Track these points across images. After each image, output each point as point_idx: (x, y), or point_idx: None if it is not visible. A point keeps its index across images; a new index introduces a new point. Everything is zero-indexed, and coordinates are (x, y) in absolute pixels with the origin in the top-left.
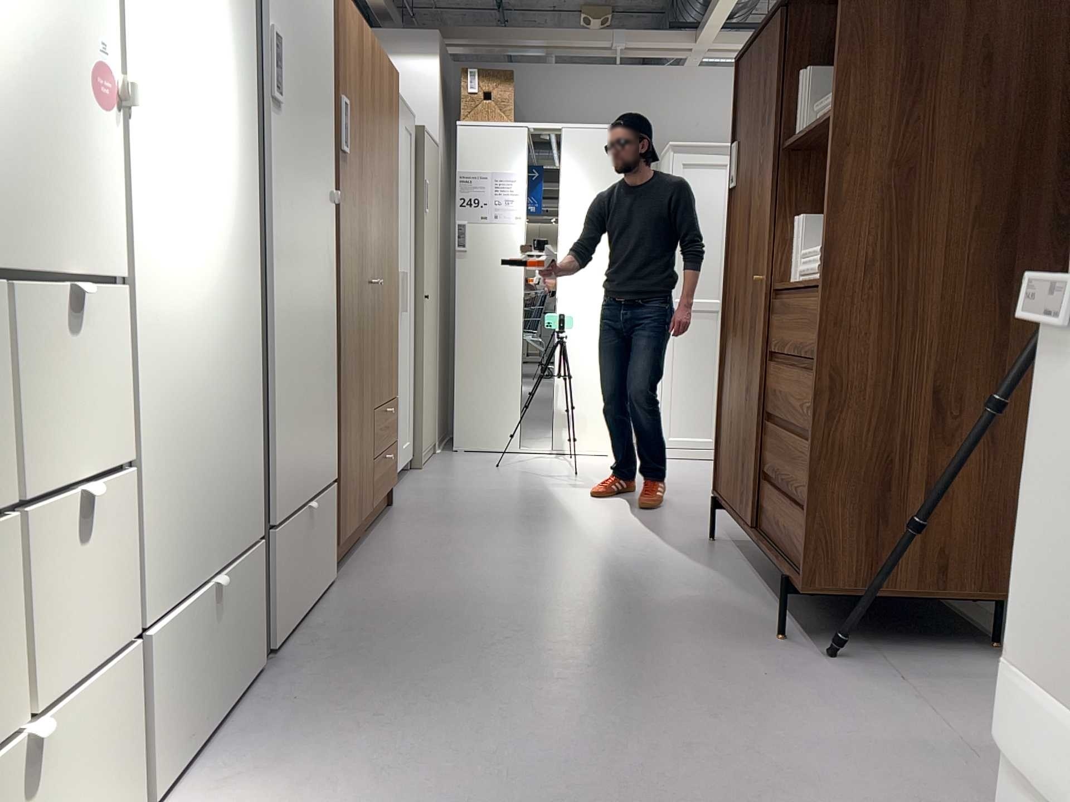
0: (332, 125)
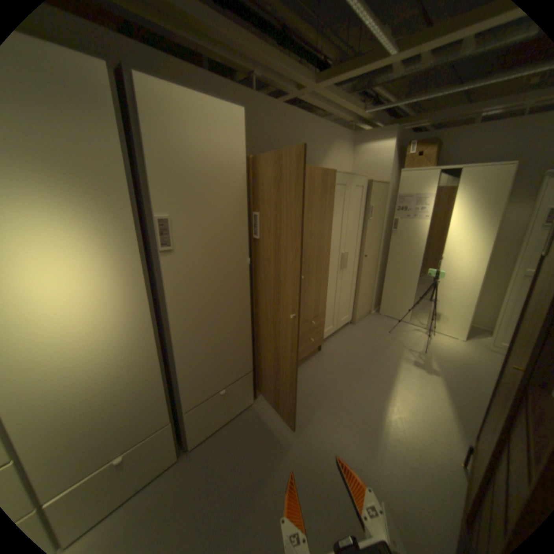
0: (247, 229)
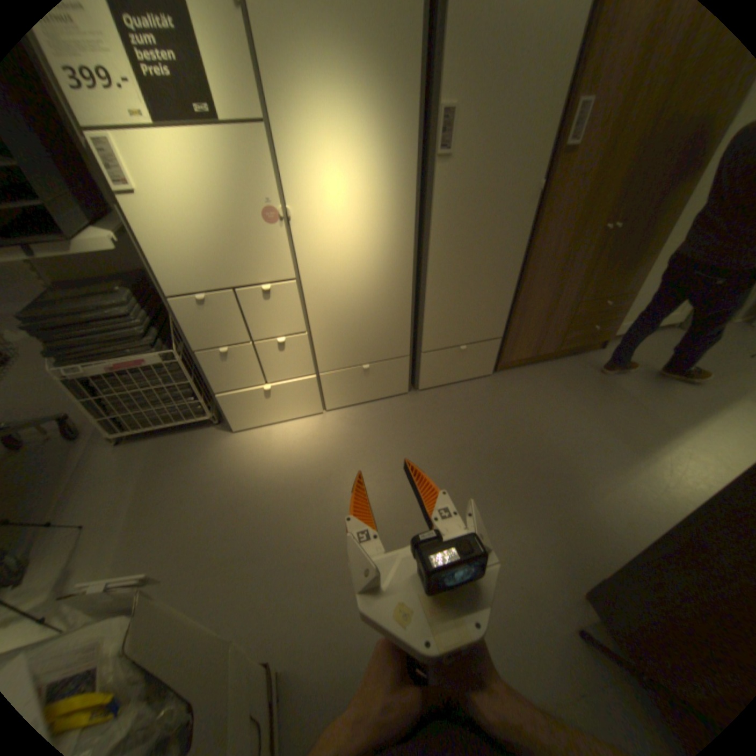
0: (556, 129)
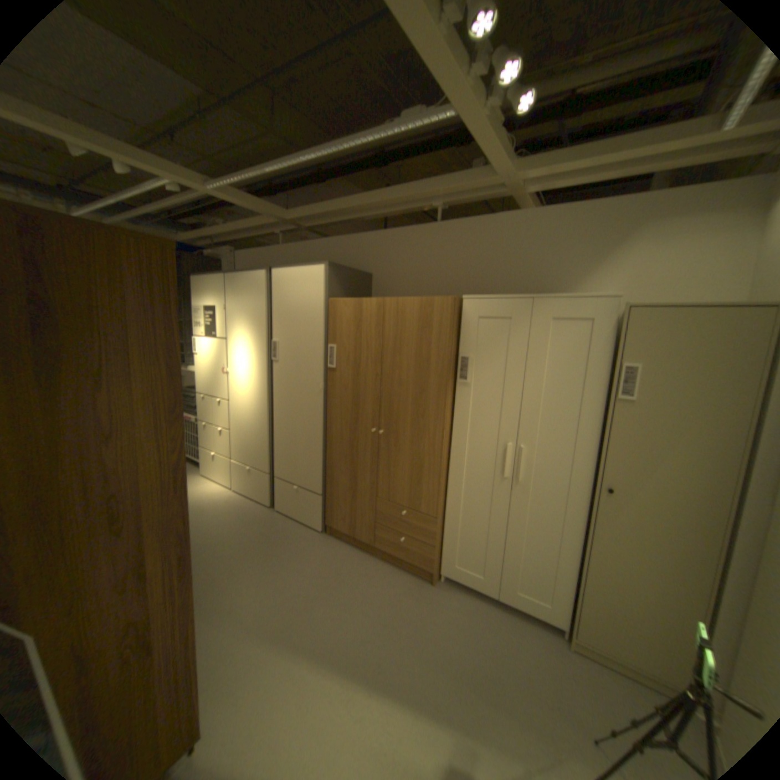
0: (322, 359)
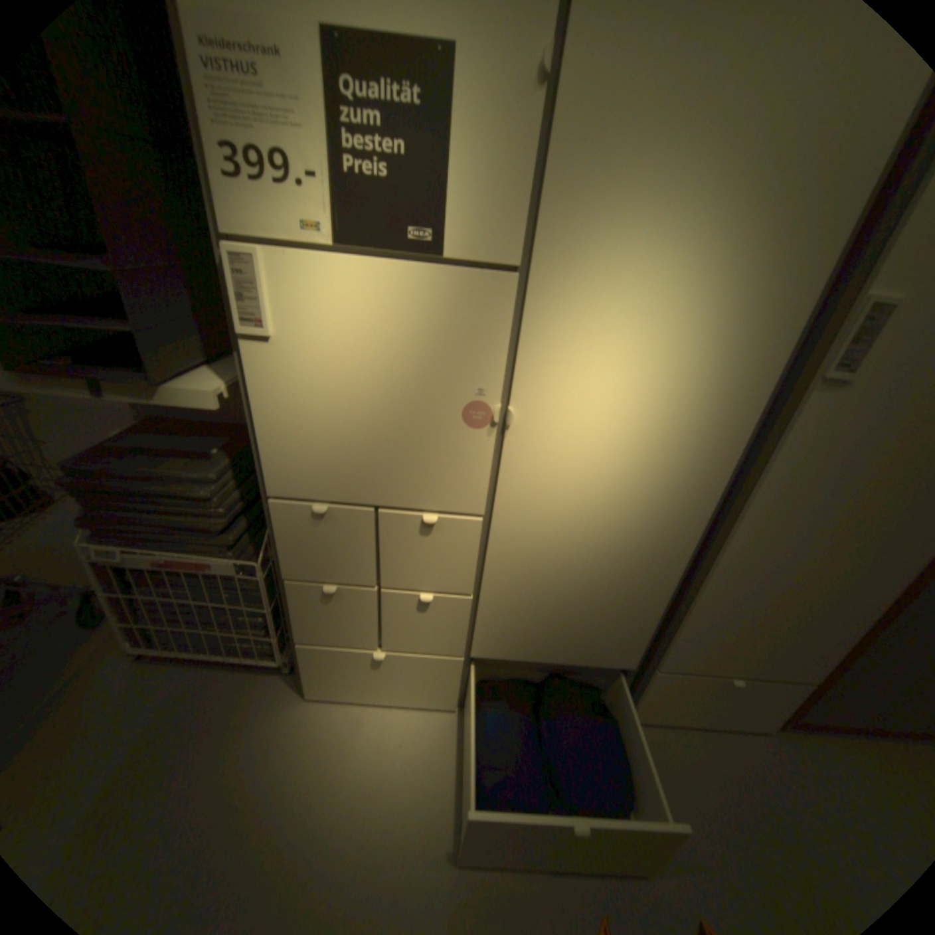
0: None
